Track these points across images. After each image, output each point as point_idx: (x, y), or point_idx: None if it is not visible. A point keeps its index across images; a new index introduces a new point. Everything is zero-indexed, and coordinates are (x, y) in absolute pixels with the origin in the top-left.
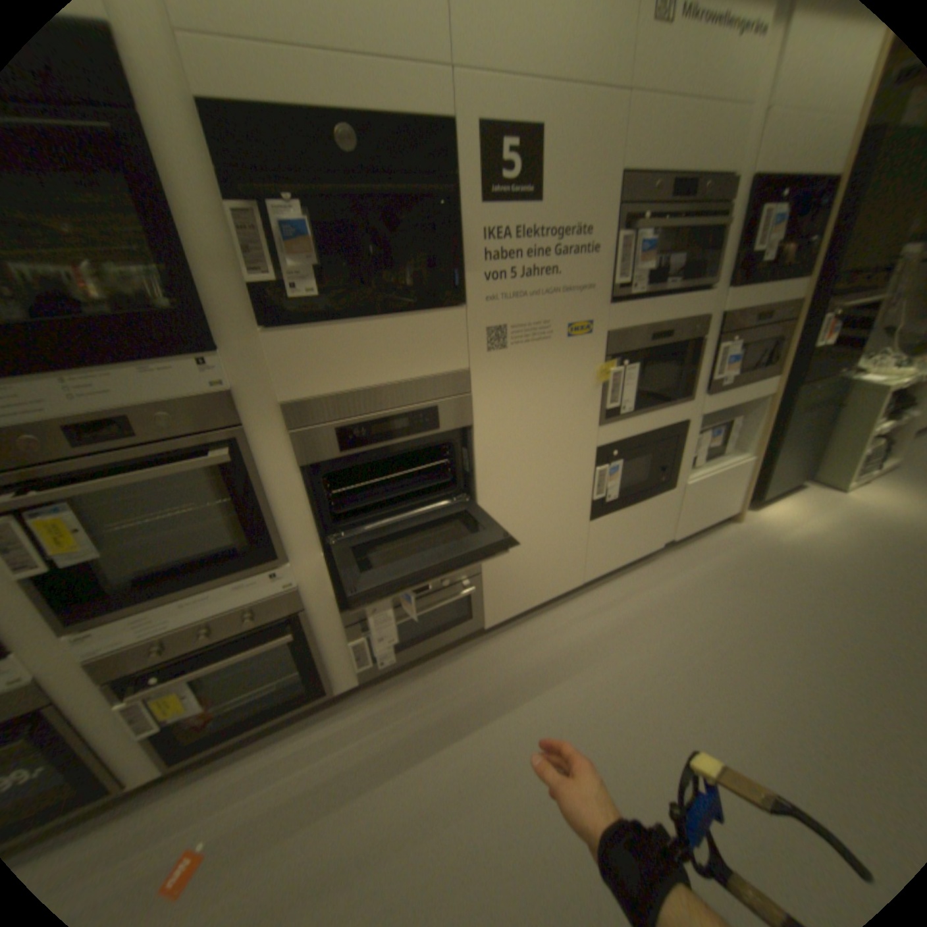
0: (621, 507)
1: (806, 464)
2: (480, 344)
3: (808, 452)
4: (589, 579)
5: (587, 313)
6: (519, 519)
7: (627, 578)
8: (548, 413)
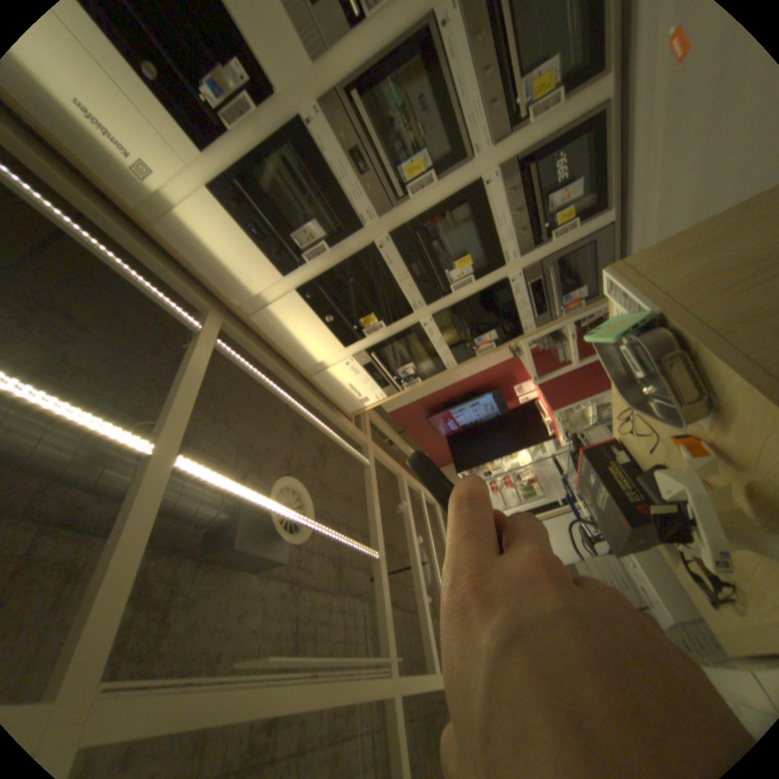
0: None
1: None
2: None
3: None
4: None
5: None
6: None
7: None
8: None
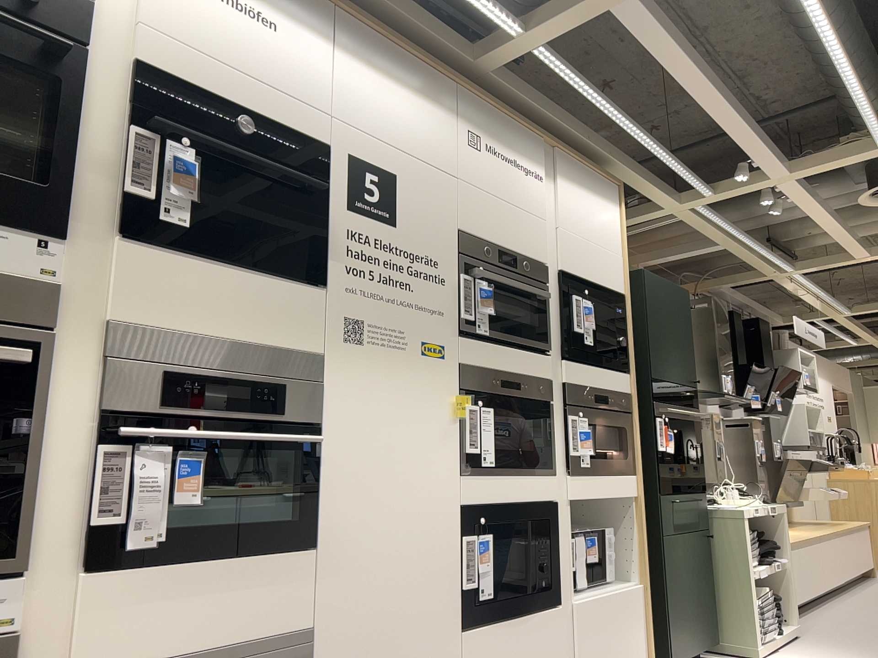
0: (501, 617)
1: (701, 615)
2: (337, 332)
3: (698, 597)
4: None
5: (439, 338)
6: (371, 596)
7: None
8: (405, 439)
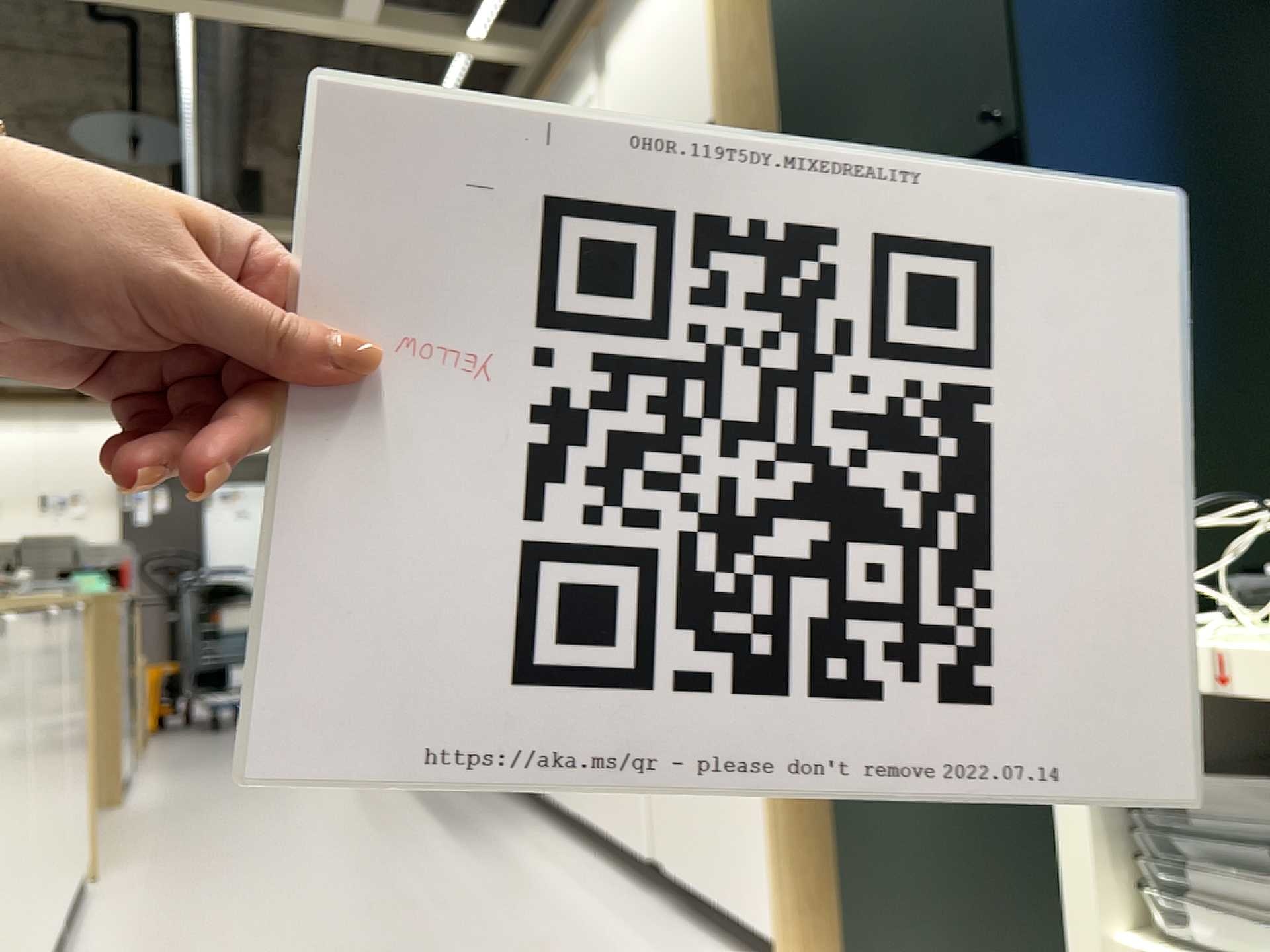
0: None
1: None
2: None
3: (1010, 924)
4: (579, 814)
5: None
6: None
7: (610, 874)
8: None
